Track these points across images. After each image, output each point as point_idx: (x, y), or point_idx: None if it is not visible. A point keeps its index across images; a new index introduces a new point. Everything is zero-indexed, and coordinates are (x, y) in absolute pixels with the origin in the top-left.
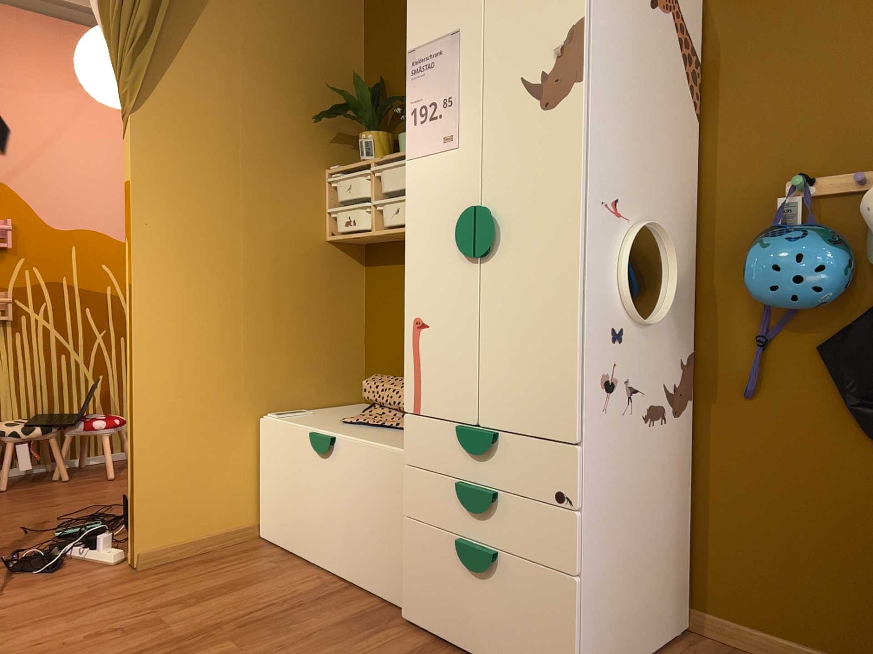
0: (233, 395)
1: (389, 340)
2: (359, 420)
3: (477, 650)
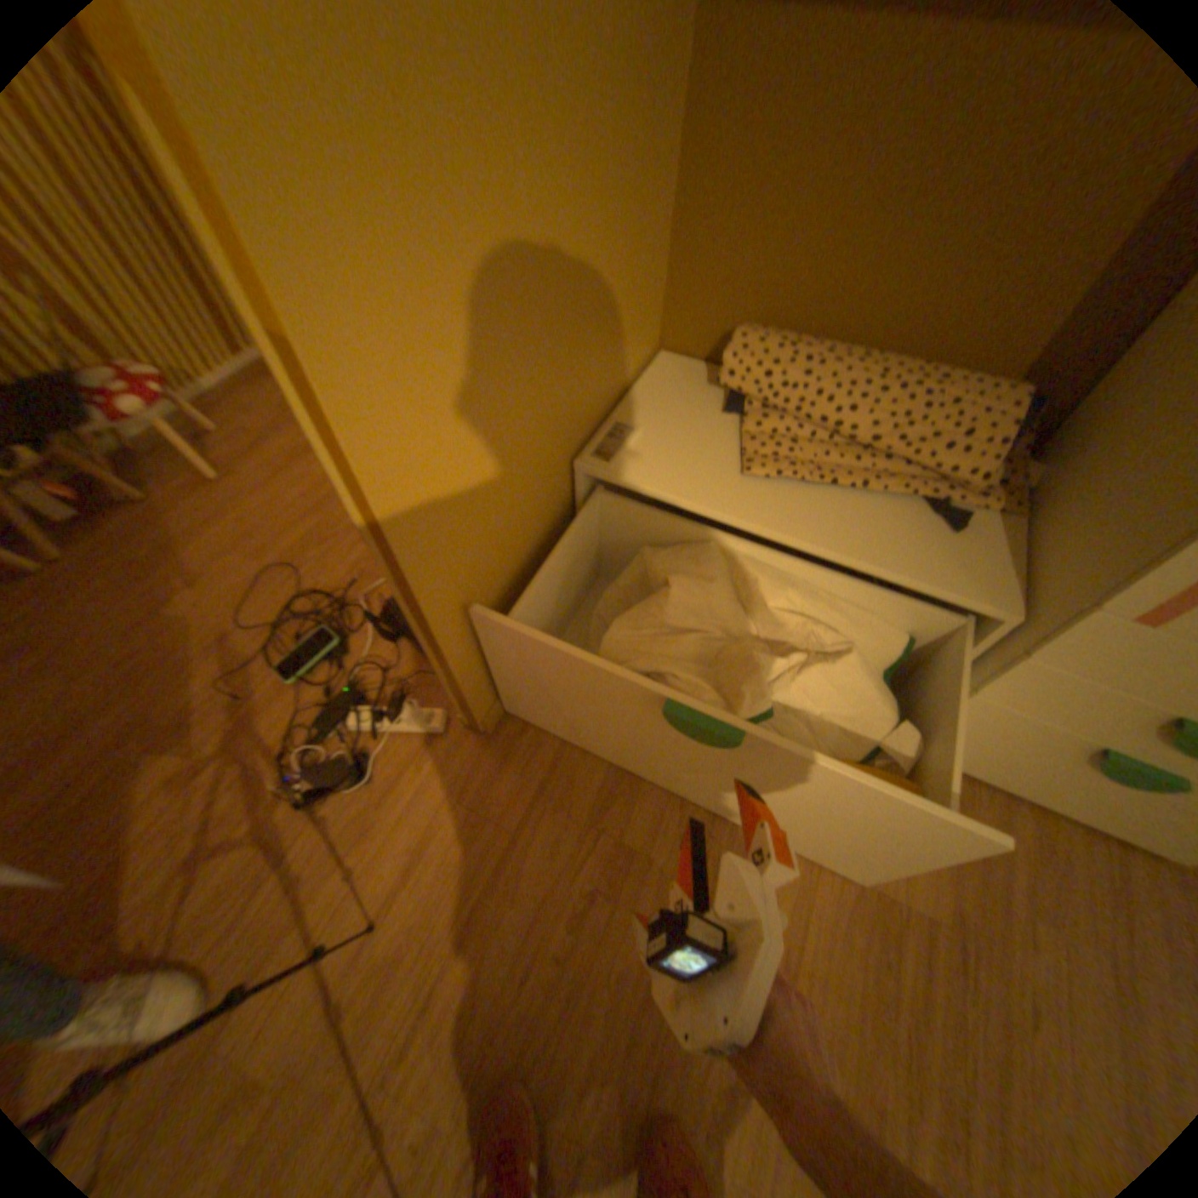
0: (537, 459)
1: (749, 235)
2: (780, 468)
3: (1040, 800)
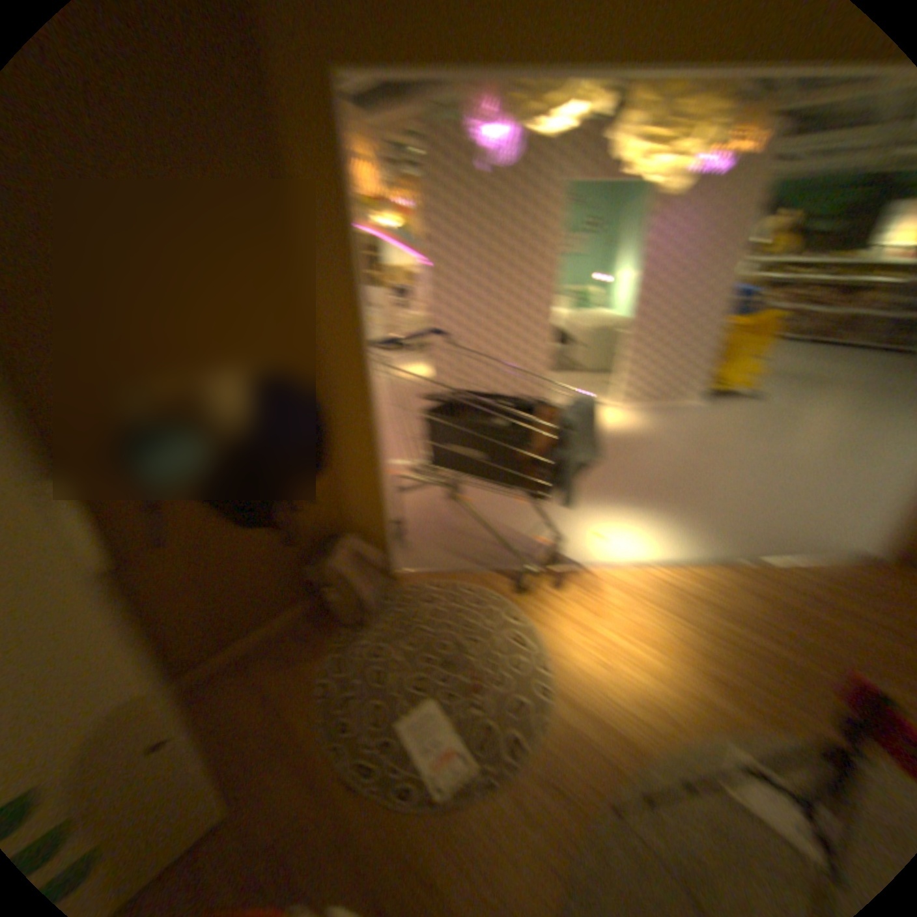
0: None
1: None
2: None
3: None
